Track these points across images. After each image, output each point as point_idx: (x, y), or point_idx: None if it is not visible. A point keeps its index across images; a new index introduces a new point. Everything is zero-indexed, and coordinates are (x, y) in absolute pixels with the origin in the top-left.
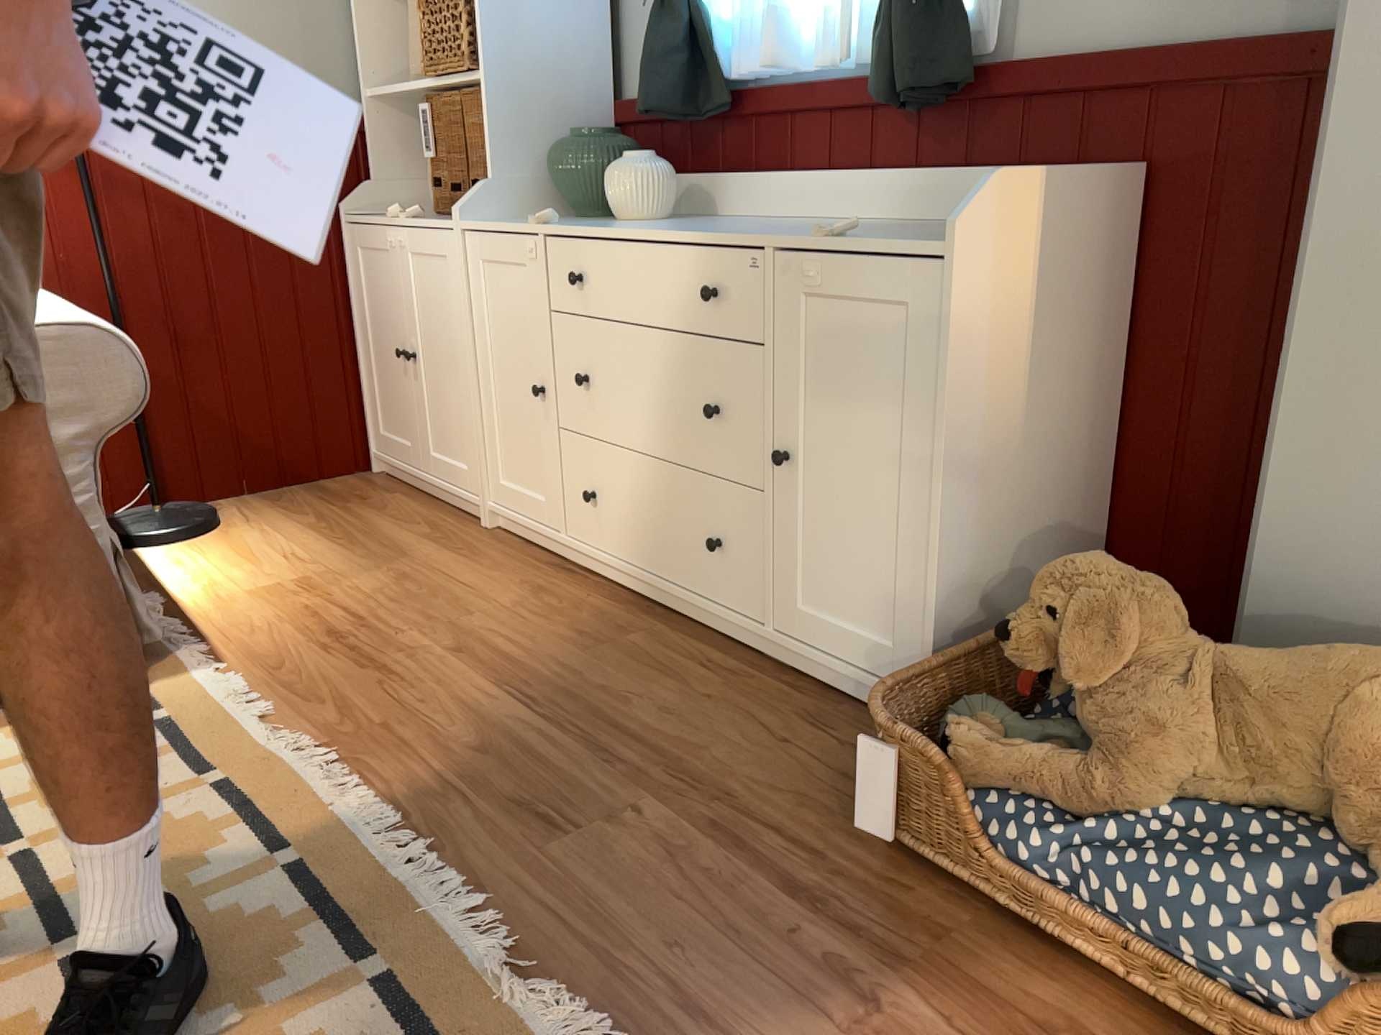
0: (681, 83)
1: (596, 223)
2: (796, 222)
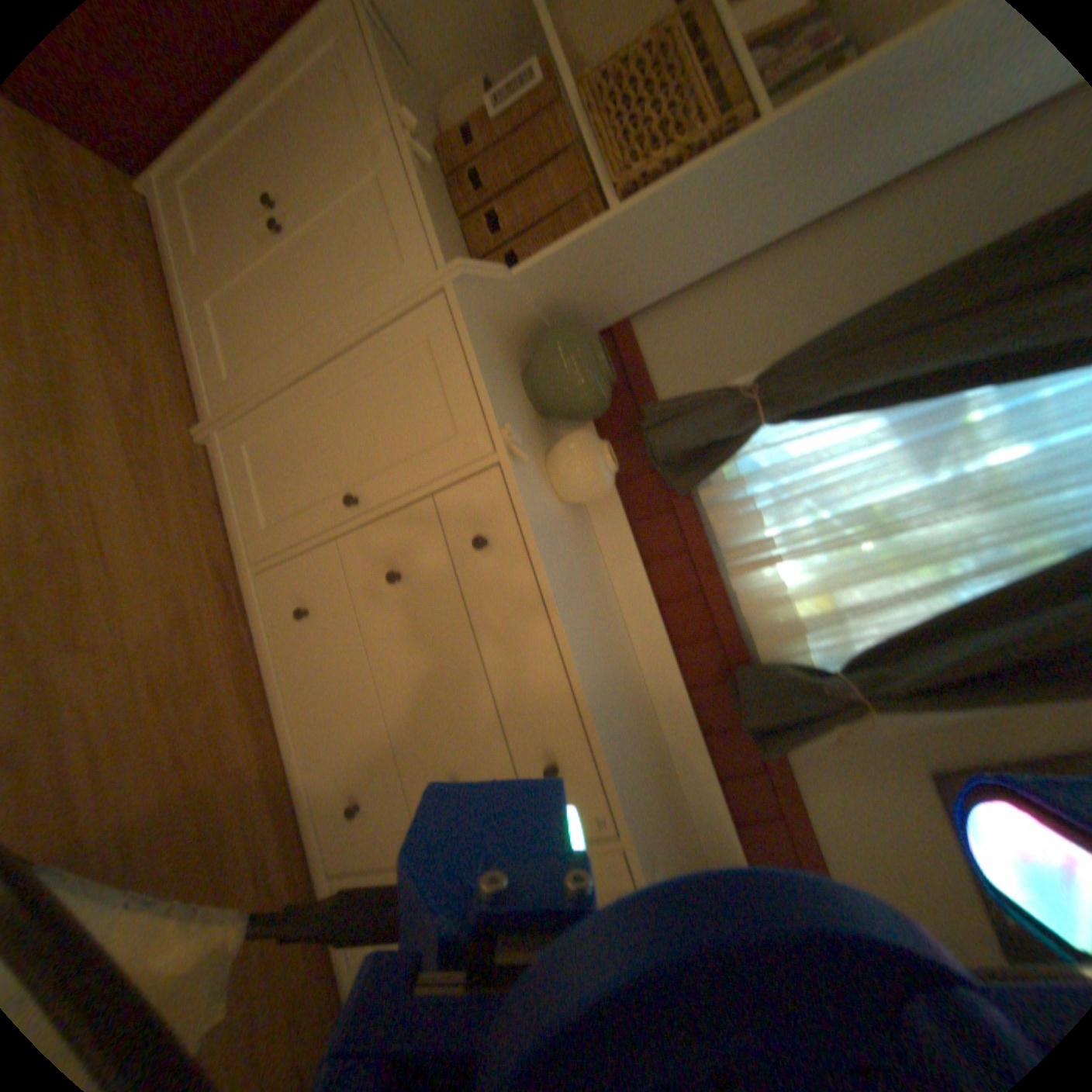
0: (686, 458)
1: (537, 464)
2: (618, 628)
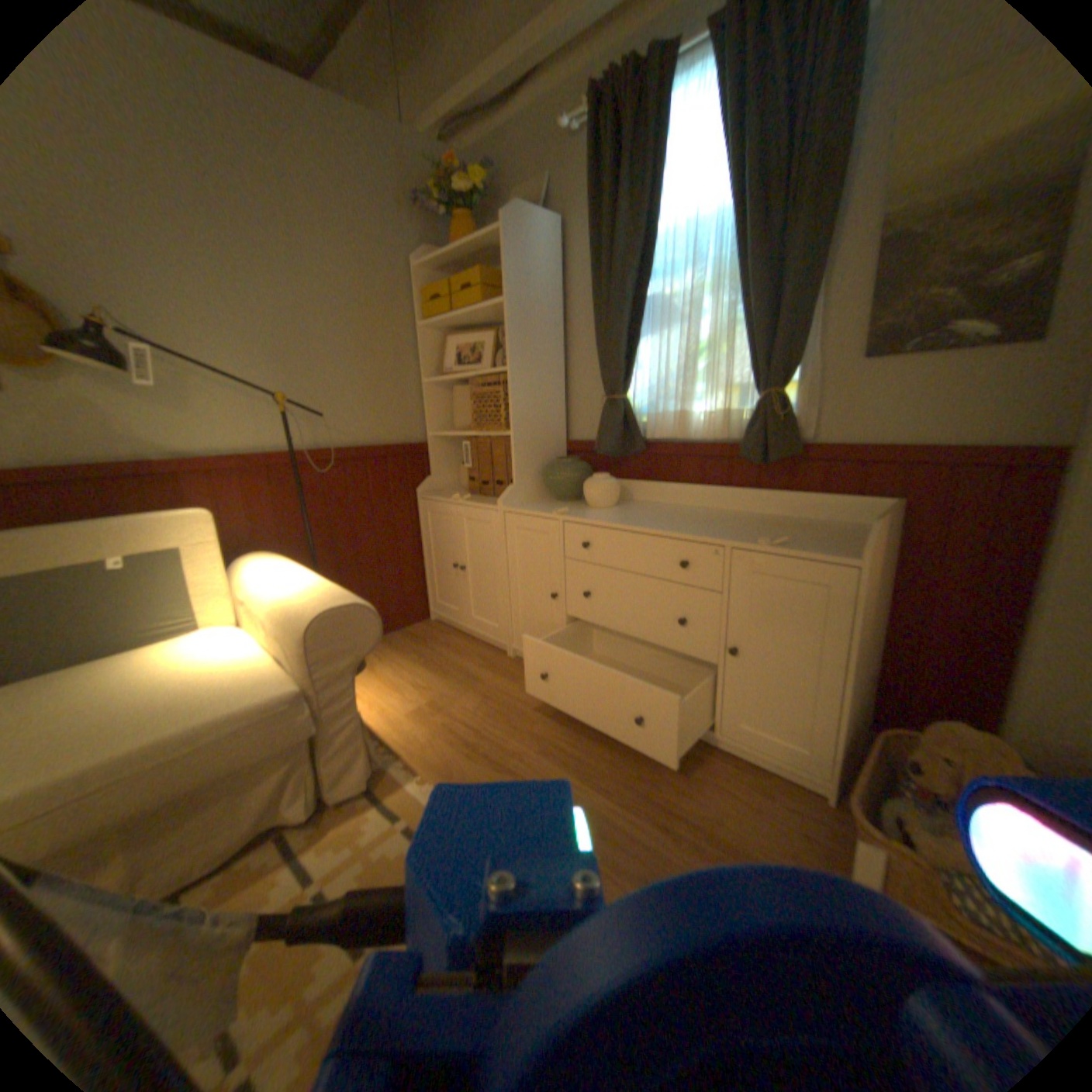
0: (621, 438)
1: (582, 509)
2: (693, 510)
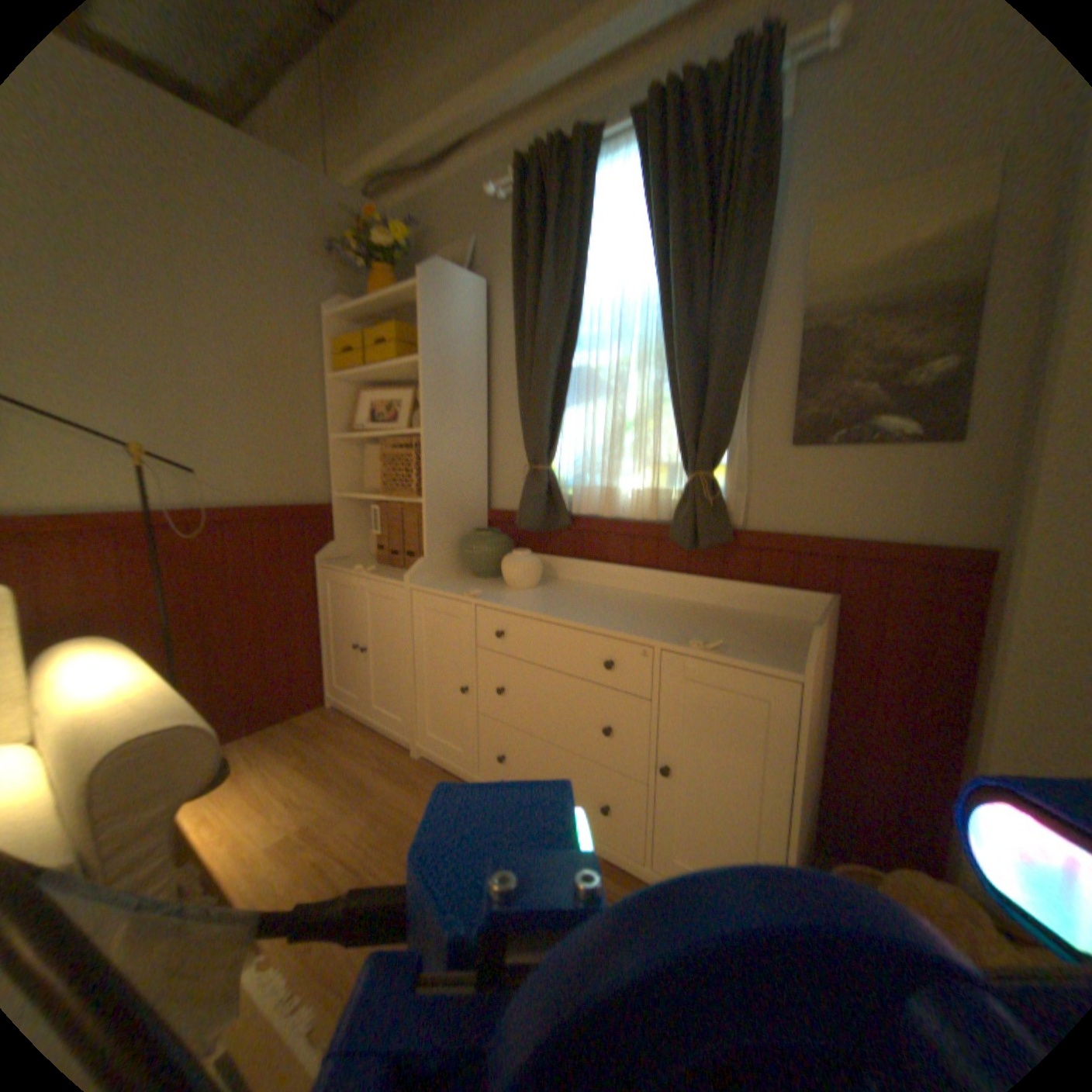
0: (546, 512)
1: (500, 590)
2: (621, 595)
